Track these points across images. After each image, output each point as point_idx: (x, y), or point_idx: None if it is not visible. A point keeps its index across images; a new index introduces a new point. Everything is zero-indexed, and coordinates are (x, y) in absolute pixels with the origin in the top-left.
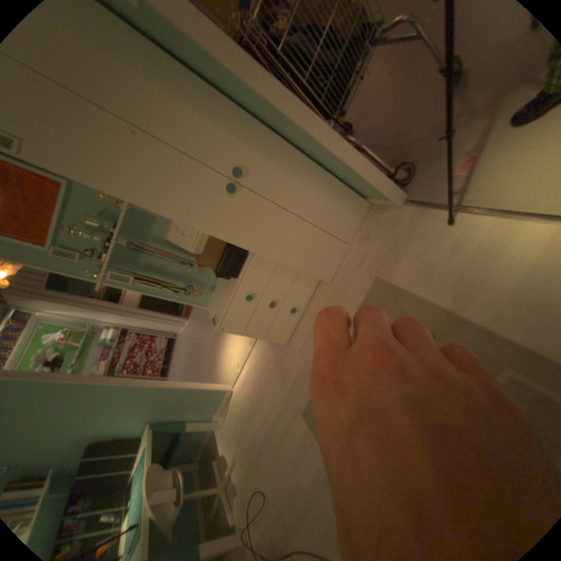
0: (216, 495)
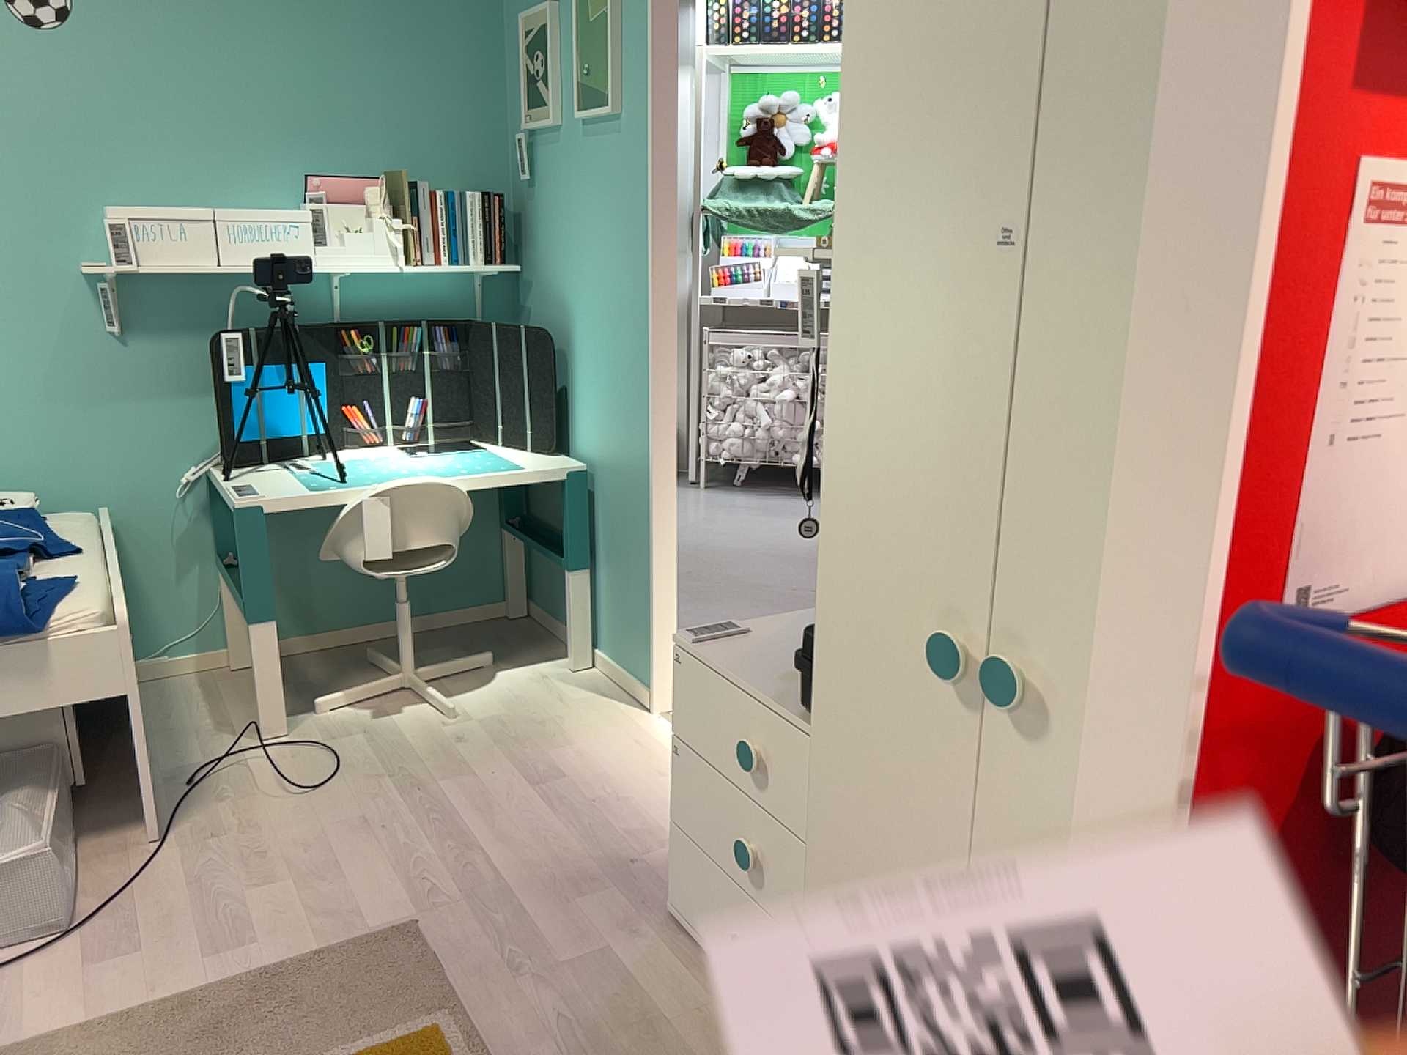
0: (400, 666)
